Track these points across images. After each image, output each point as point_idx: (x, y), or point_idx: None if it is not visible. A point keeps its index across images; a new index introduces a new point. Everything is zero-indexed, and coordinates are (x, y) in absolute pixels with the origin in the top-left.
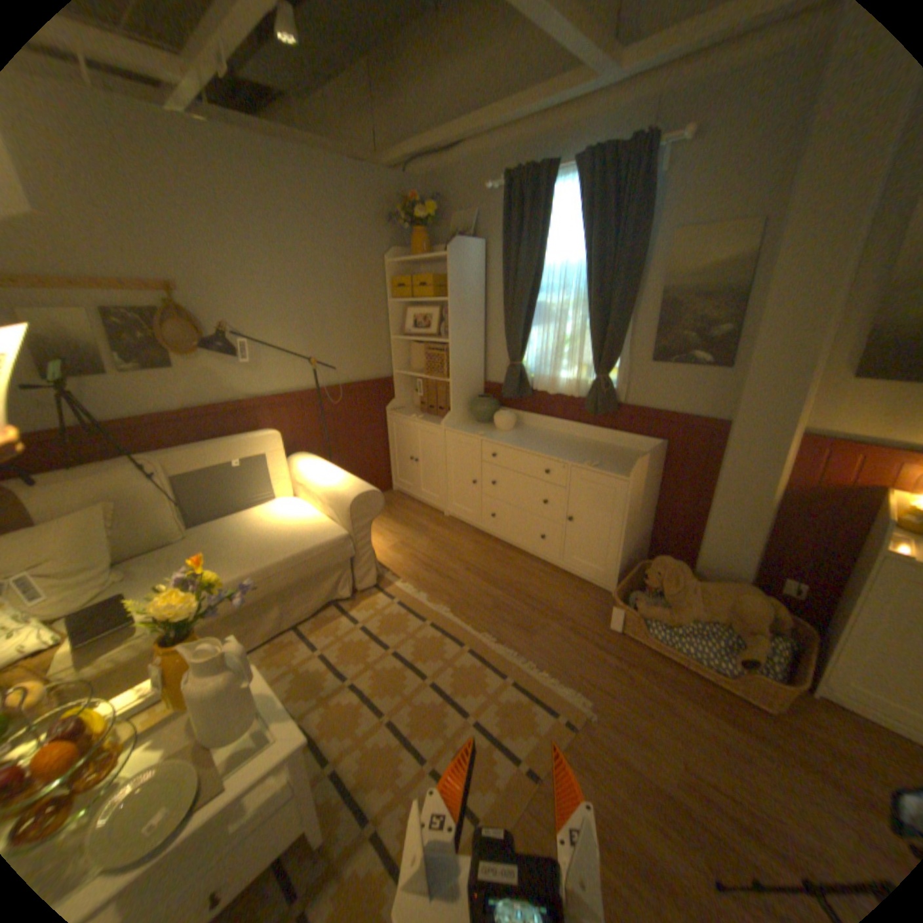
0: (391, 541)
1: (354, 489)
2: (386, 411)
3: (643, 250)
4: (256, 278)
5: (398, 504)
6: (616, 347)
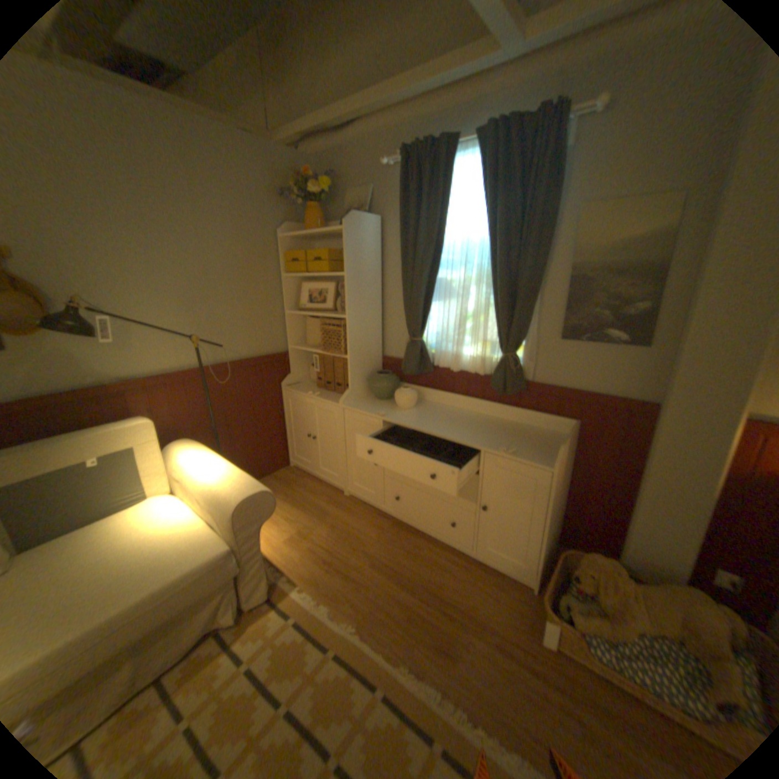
0: (287, 532)
1: (239, 492)
2: (282, 386)
3: (553, 224)
4: (125, 246)
5: (295, 483)
6: (525, 324)
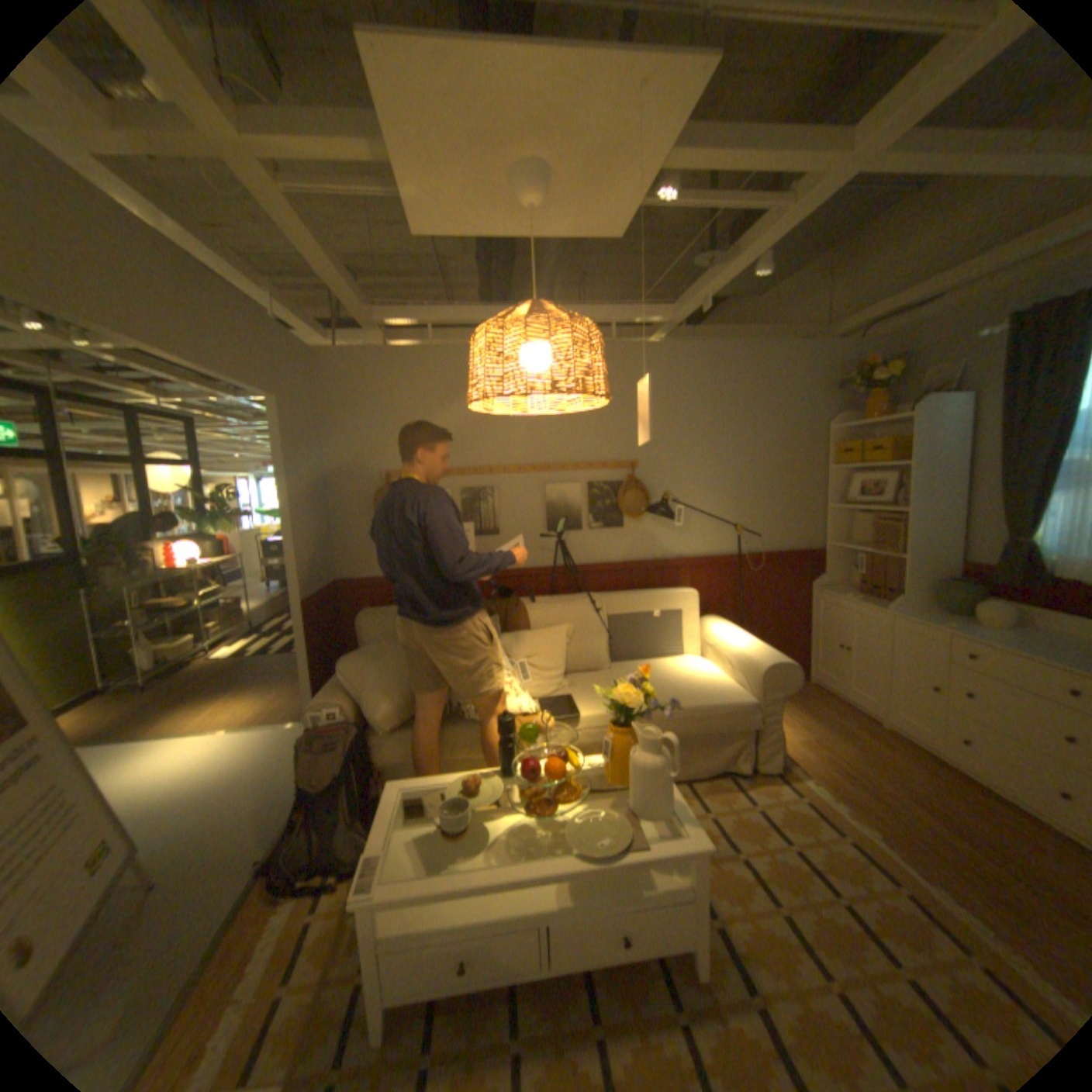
0: (803, 736)
1: (771, 658)
2: (812, 586)
3: None
4: (697, 453)
5: (815, 699)
6: None
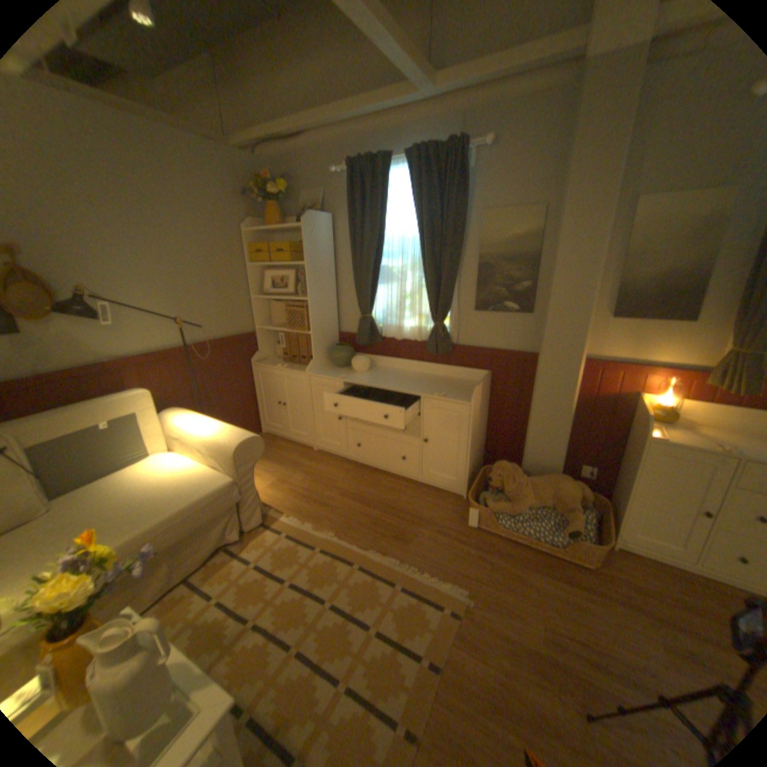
0: (268, 480)
1: (236, 437)
2: (251, 362)
3: (463, 225)
4: (113, 242)
5: (269, 445)
6: (448, 300)
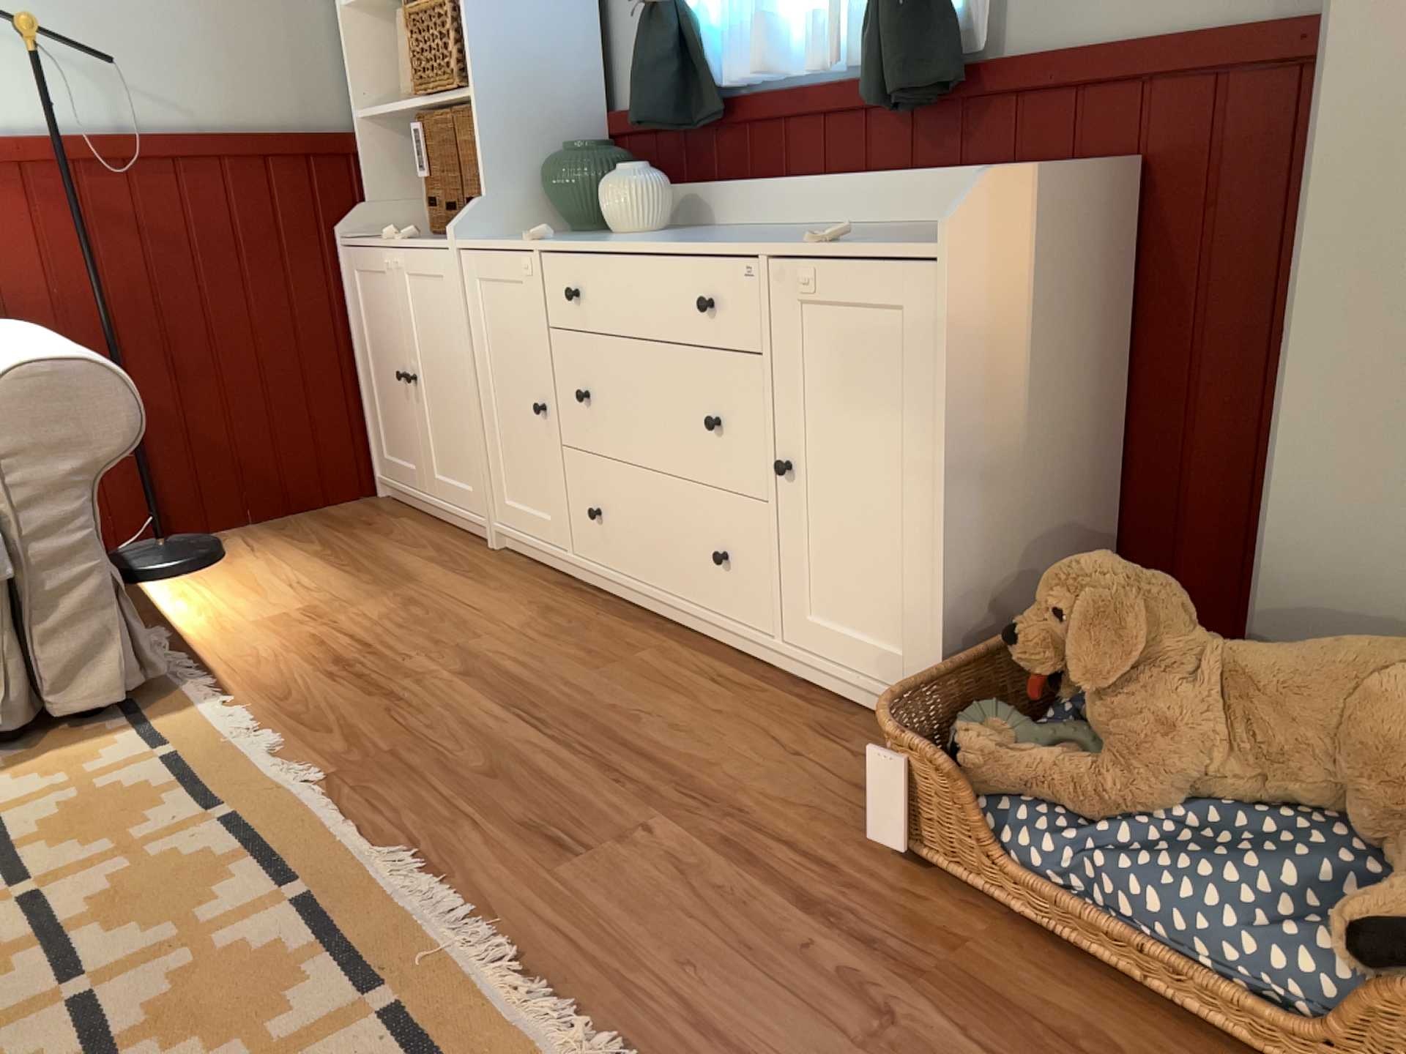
0: (278, 607)
1: (25, 358)
2: (337, 242)
3: None
4: None
5: (368, 526)
6: None
